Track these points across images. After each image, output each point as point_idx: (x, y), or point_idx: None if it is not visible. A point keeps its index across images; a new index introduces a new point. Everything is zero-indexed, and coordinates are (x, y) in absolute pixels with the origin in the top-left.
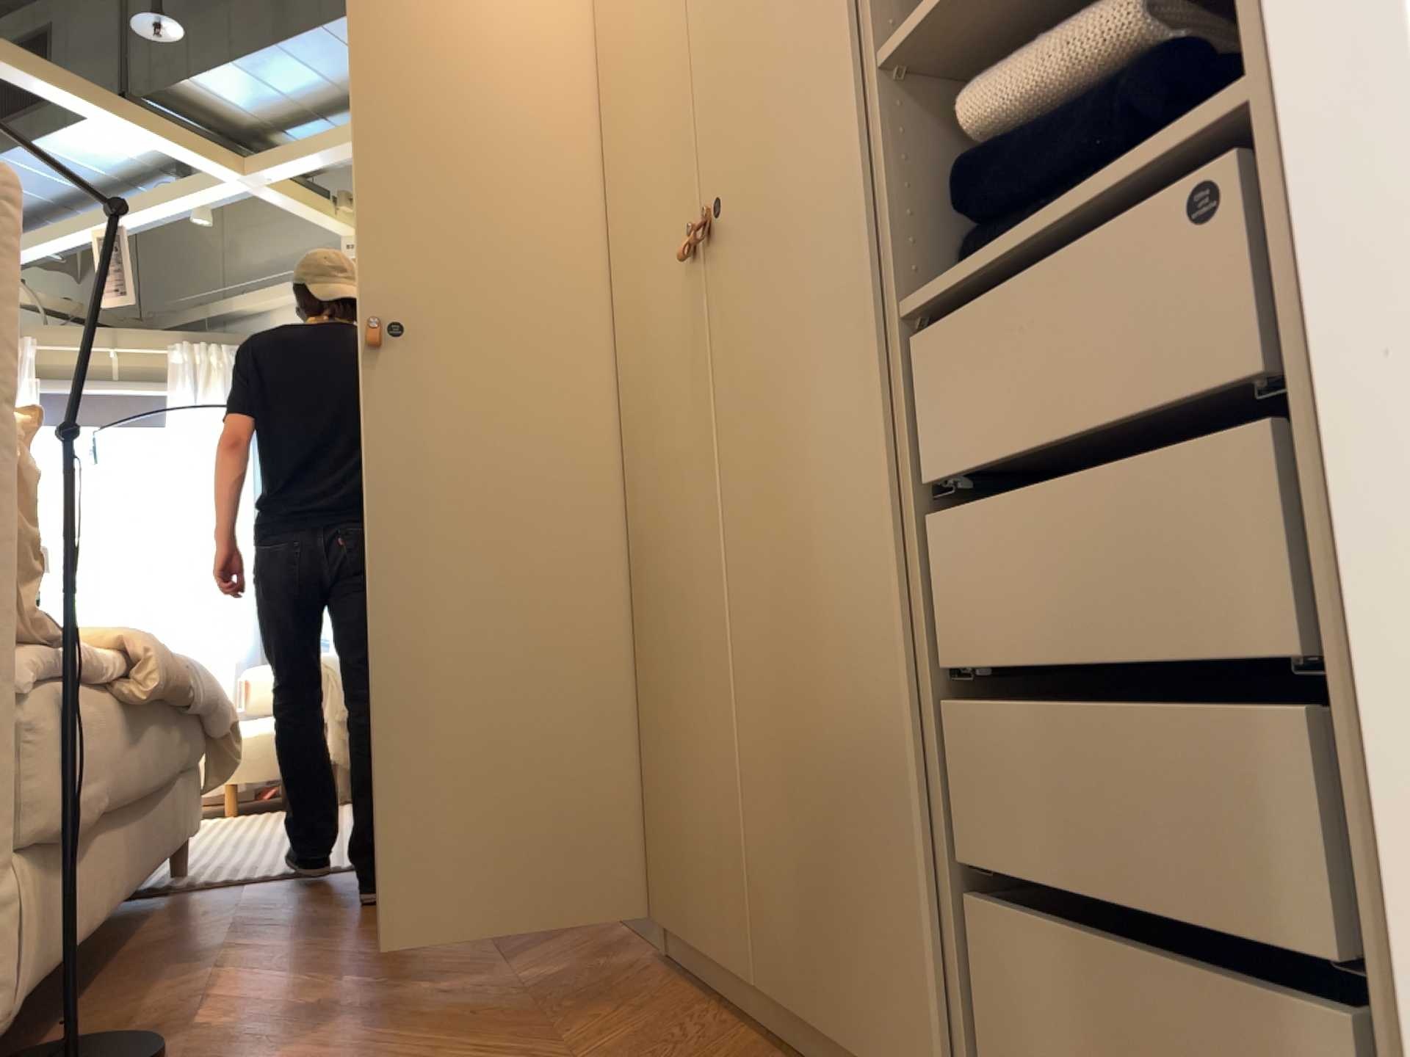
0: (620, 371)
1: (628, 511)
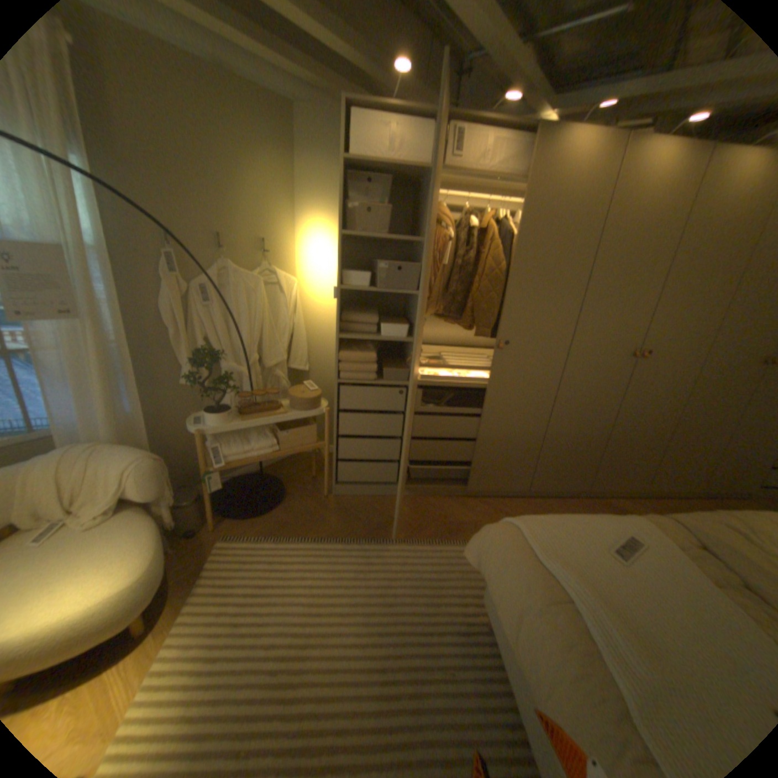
0: (702, 367)
1: (685, 406)
